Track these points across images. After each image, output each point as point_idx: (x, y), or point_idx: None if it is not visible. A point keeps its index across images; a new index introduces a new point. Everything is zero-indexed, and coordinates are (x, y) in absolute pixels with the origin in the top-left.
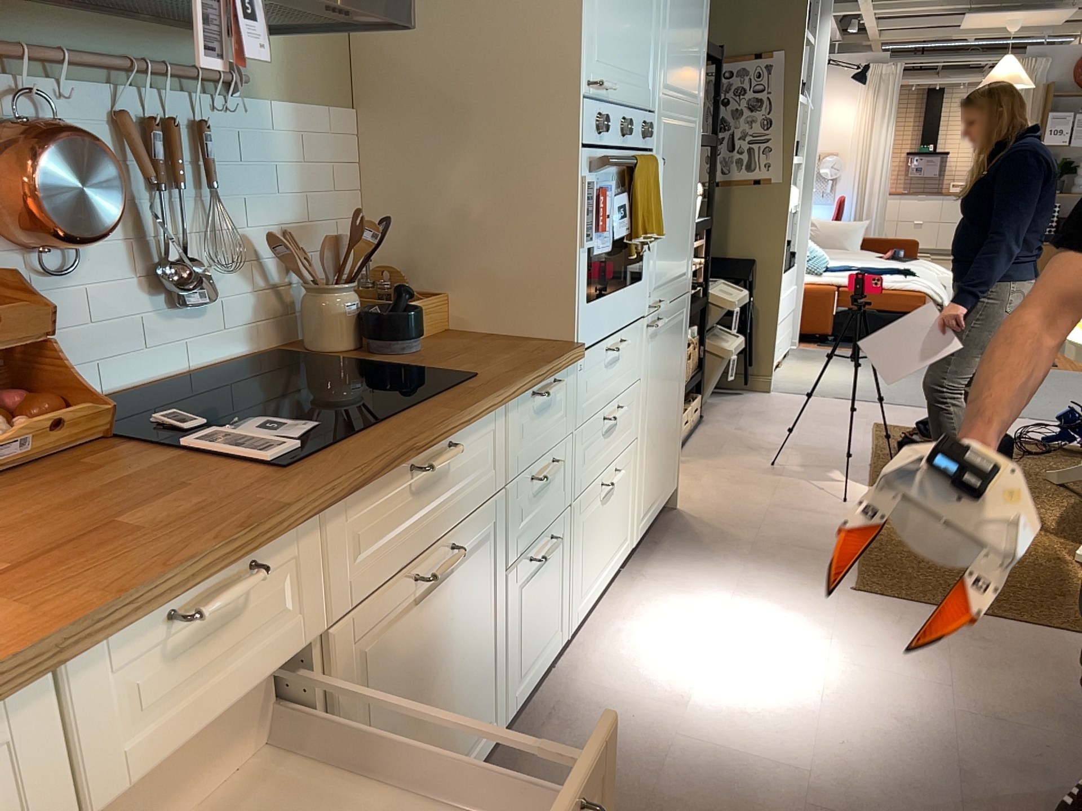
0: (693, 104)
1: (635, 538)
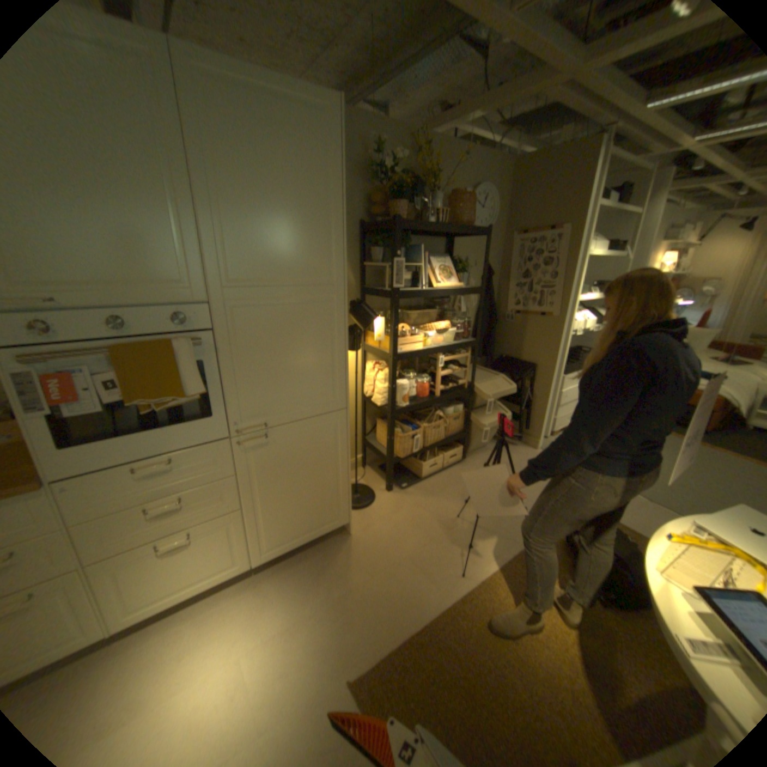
0: (316, 284)
1: (251, 564)
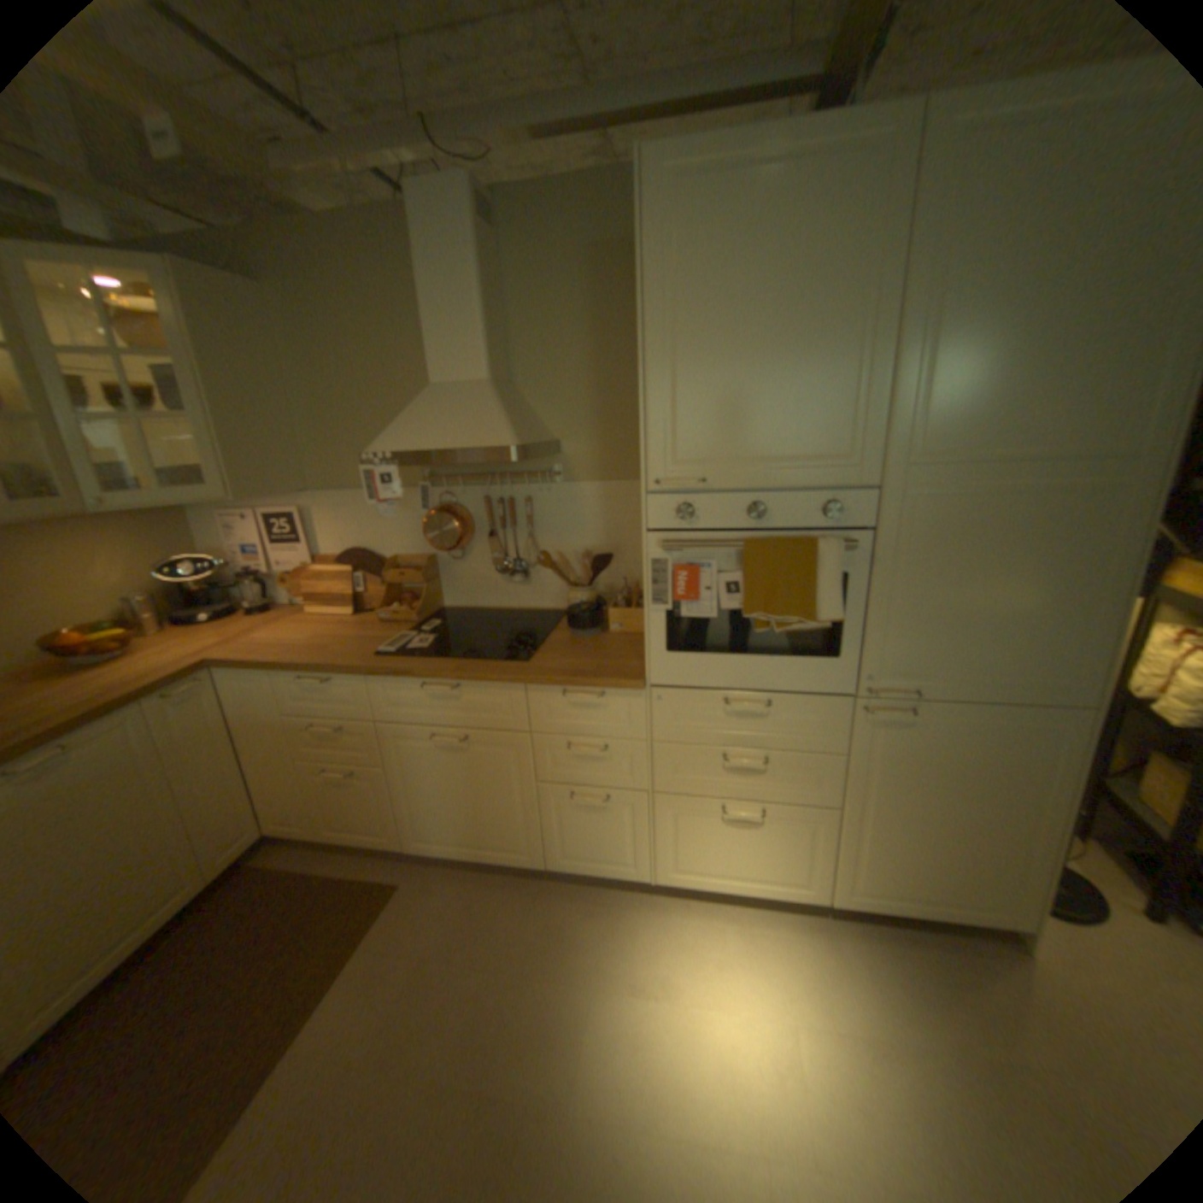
0: (1097, 457)
1: (836, 902)
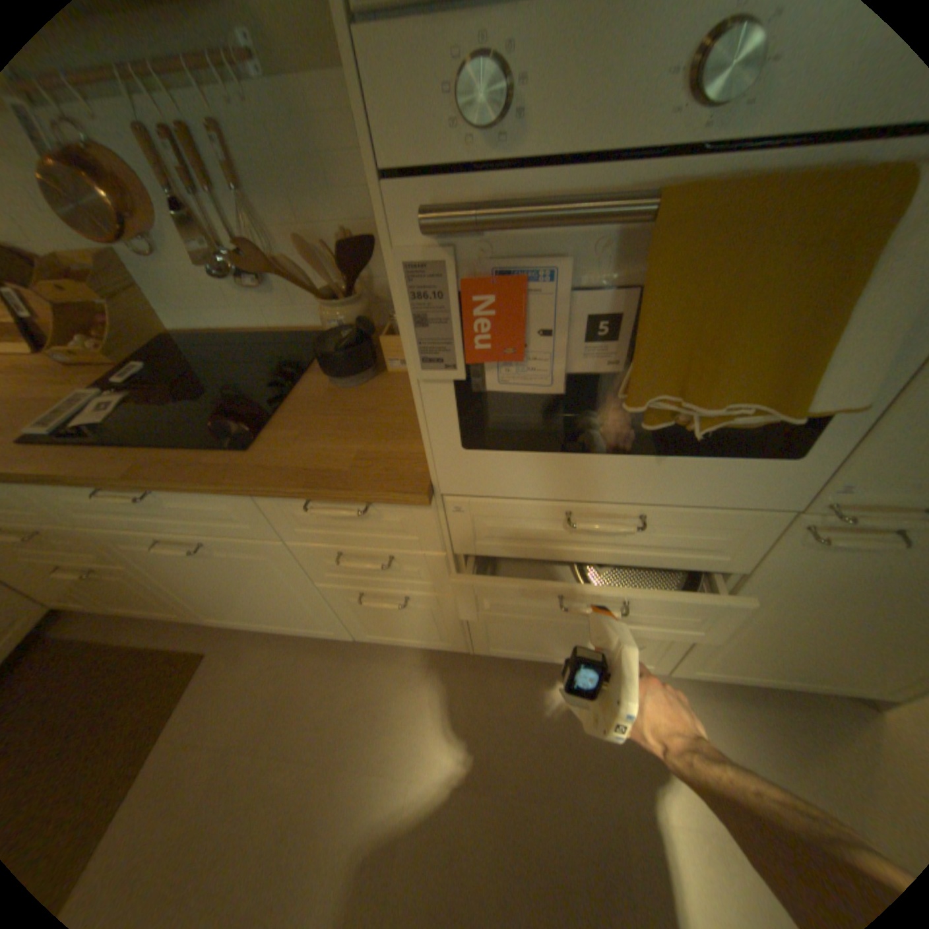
0: None
1: (677, 674)
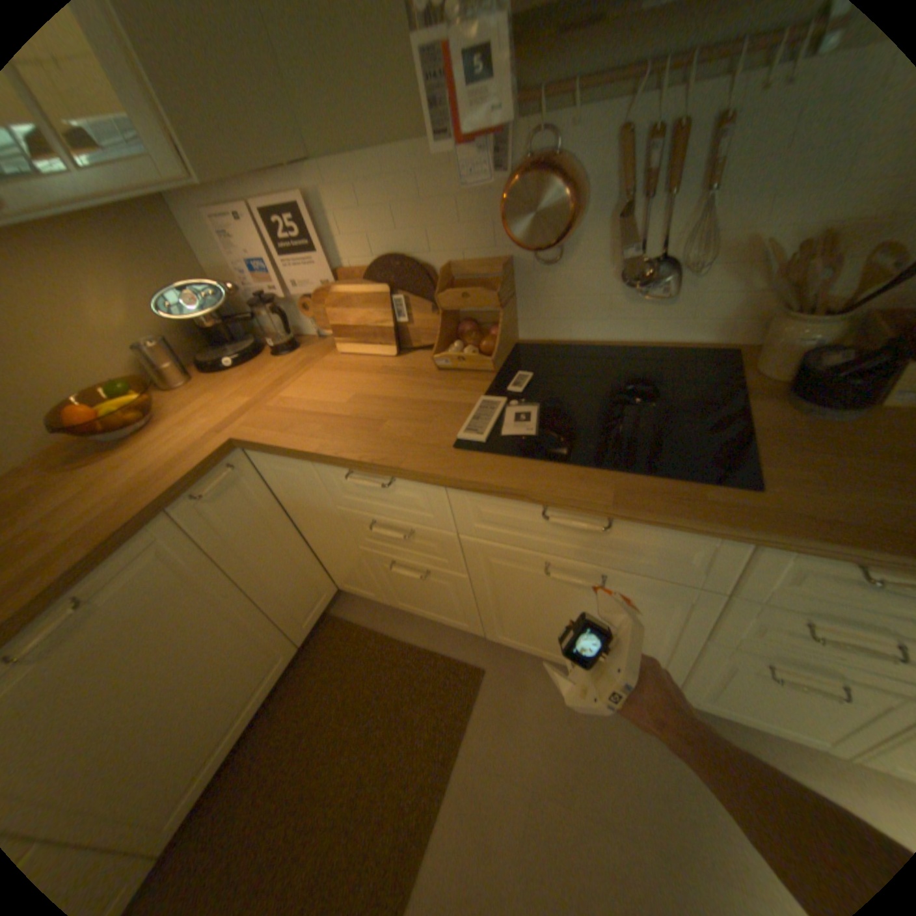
0: None
1: None
